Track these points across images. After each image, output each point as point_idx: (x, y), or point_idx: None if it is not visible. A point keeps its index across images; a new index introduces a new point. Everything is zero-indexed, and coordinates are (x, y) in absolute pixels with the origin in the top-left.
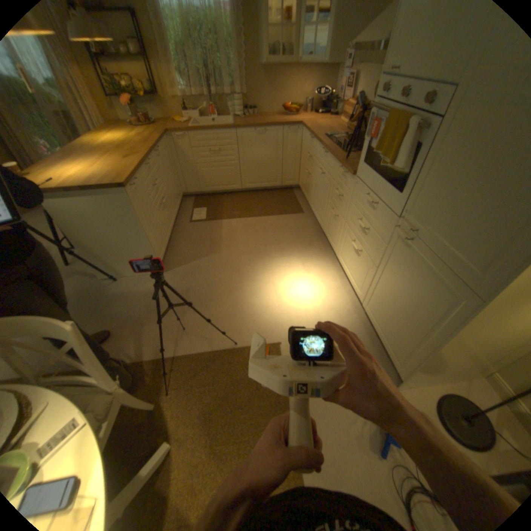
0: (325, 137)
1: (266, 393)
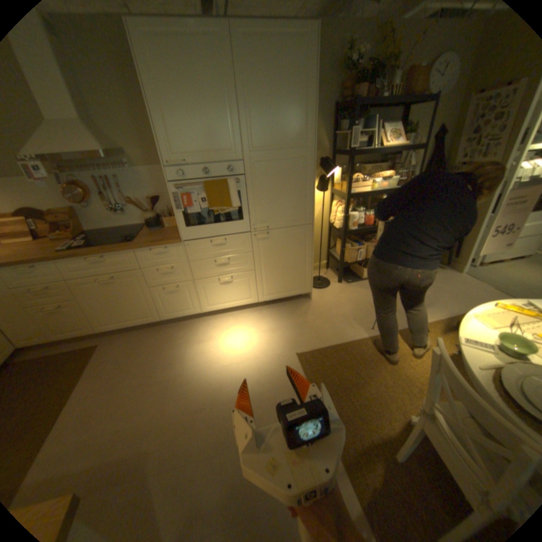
0: (63, 251)
1: (339, 357)
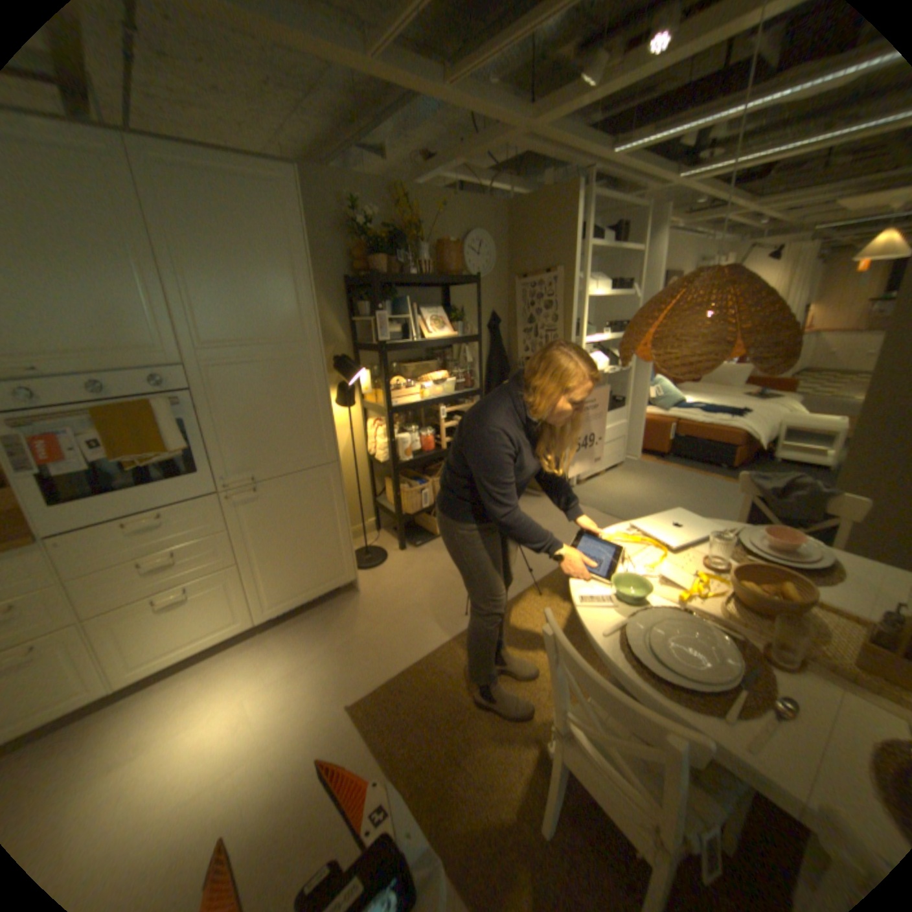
0: None
1: (422, 685)
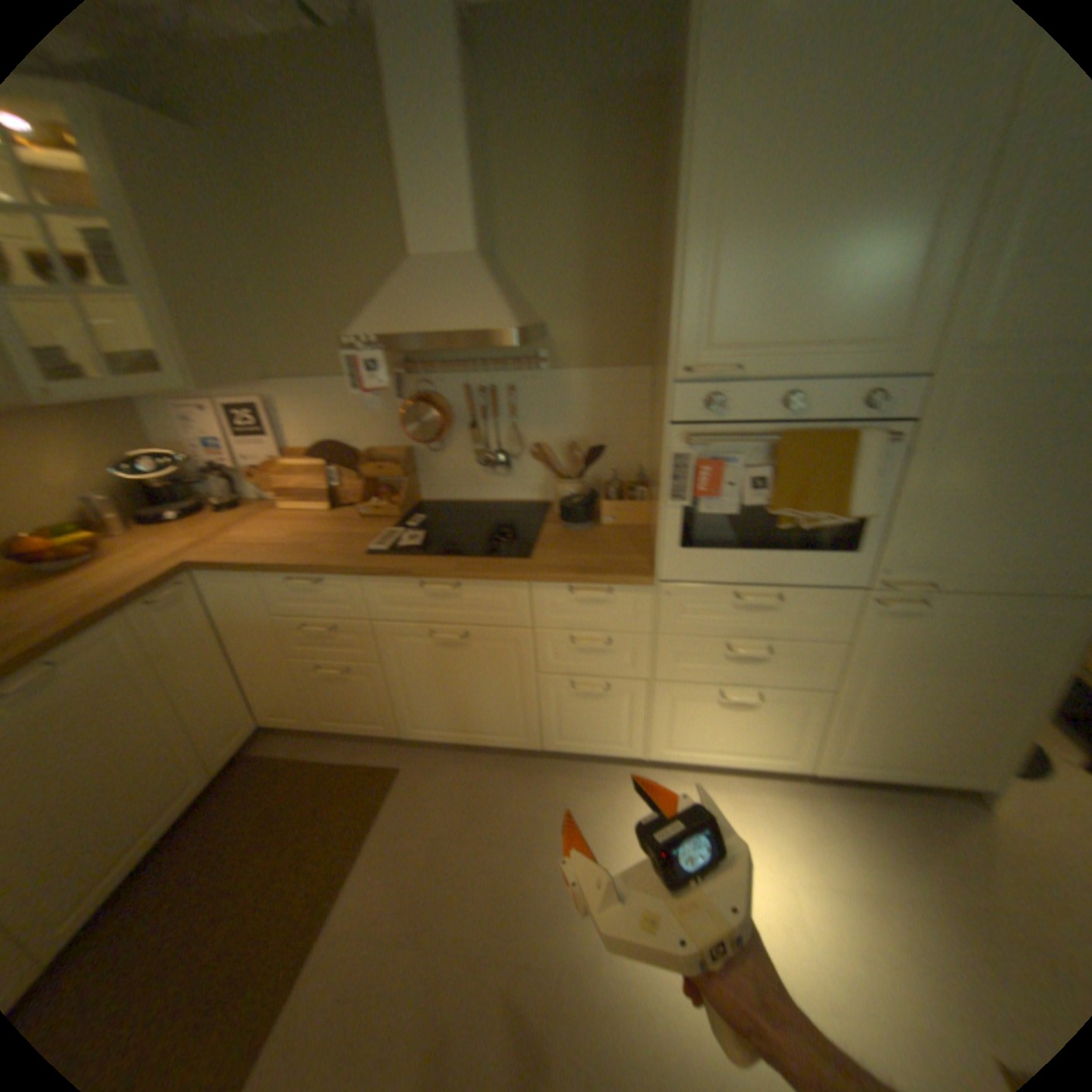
0: (384, 557)
1: None
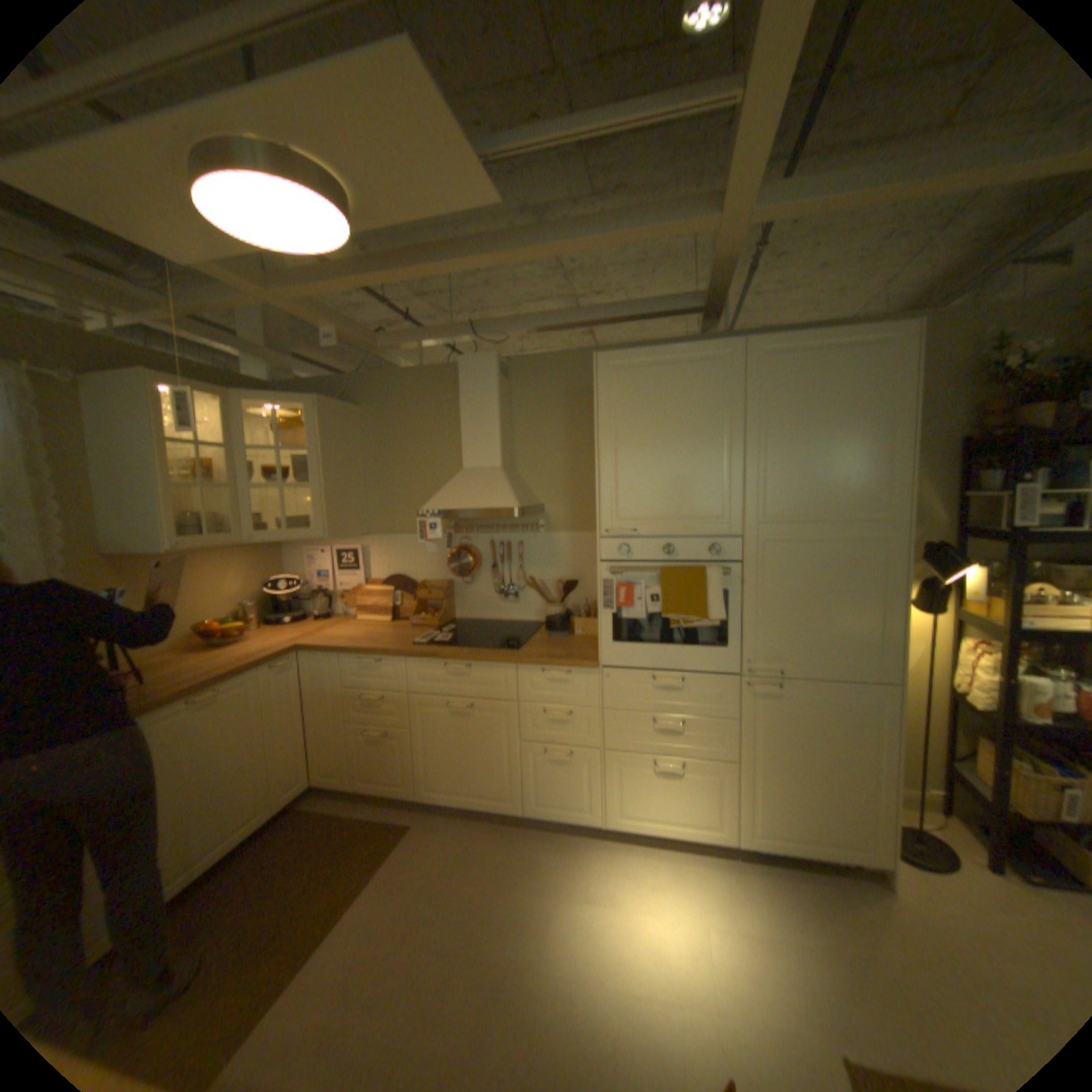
0: (422, 647)
1: None
